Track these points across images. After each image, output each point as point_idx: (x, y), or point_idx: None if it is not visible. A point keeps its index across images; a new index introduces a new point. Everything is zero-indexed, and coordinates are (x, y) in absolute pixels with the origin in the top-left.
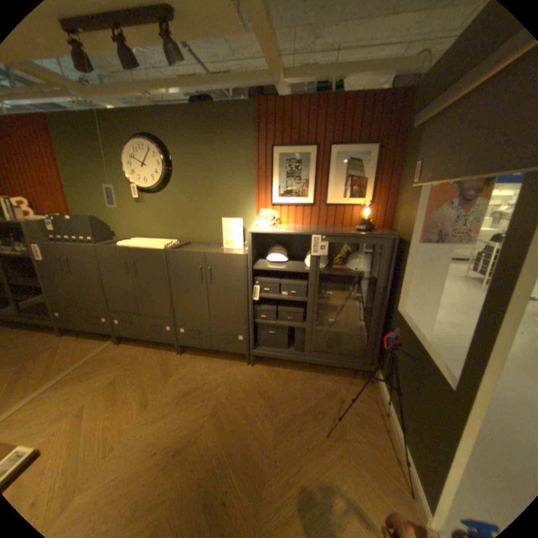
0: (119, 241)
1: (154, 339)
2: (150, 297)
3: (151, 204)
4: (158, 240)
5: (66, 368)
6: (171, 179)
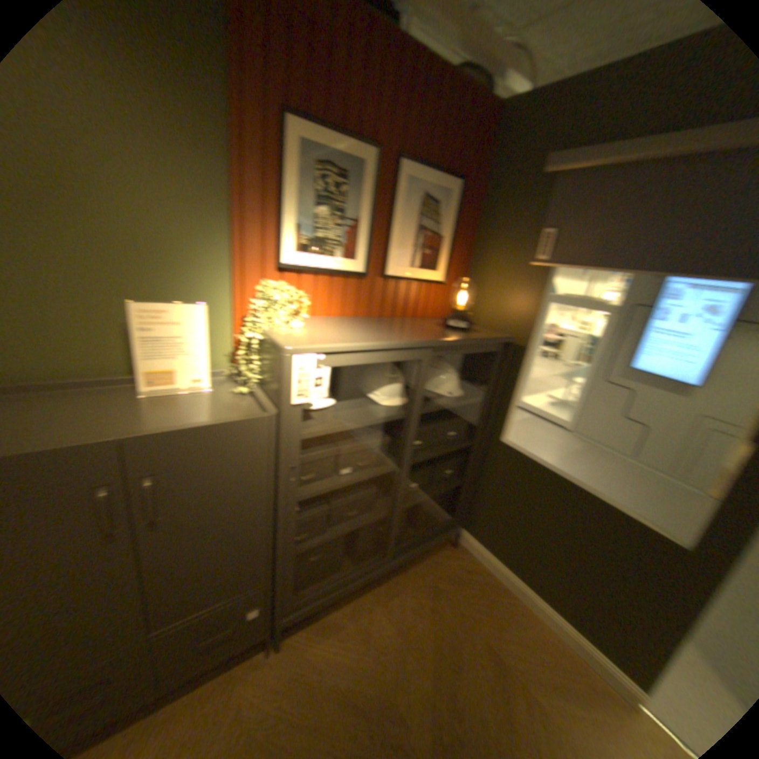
0: None
1: None
2: None
3: None
4: None
5: None
6: None
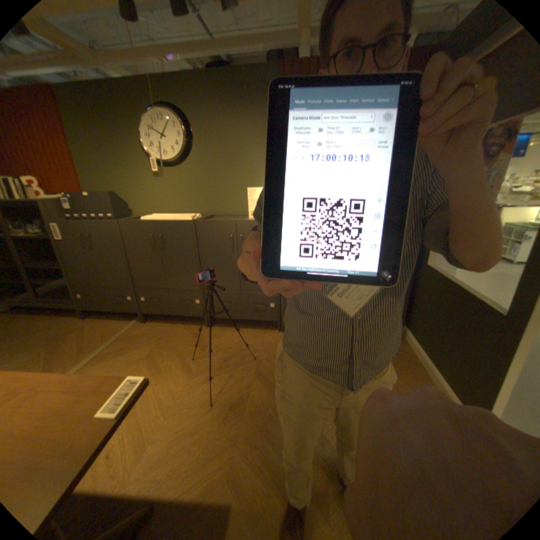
0: (139, 217)
1: (183, 313)
2: (179, 270)
3: (171, 177)
4: (181, 214)
5: (100, 345)
6: (191, 150)
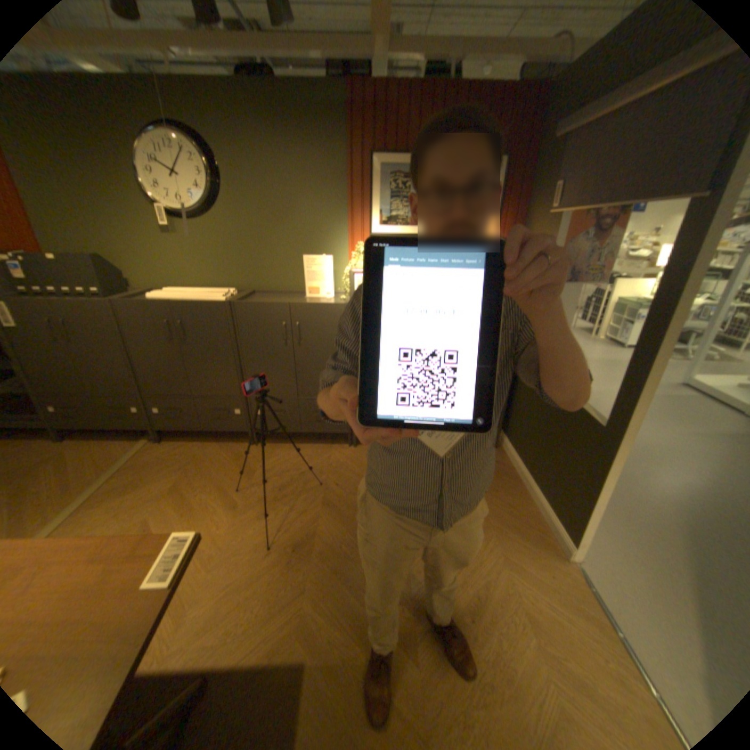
0: (143, 294)
1: (218, 428)
2: (209, 372)
3: (189, 236)
4: (209, 291)
5: (96, 480)
6: (219, 198)
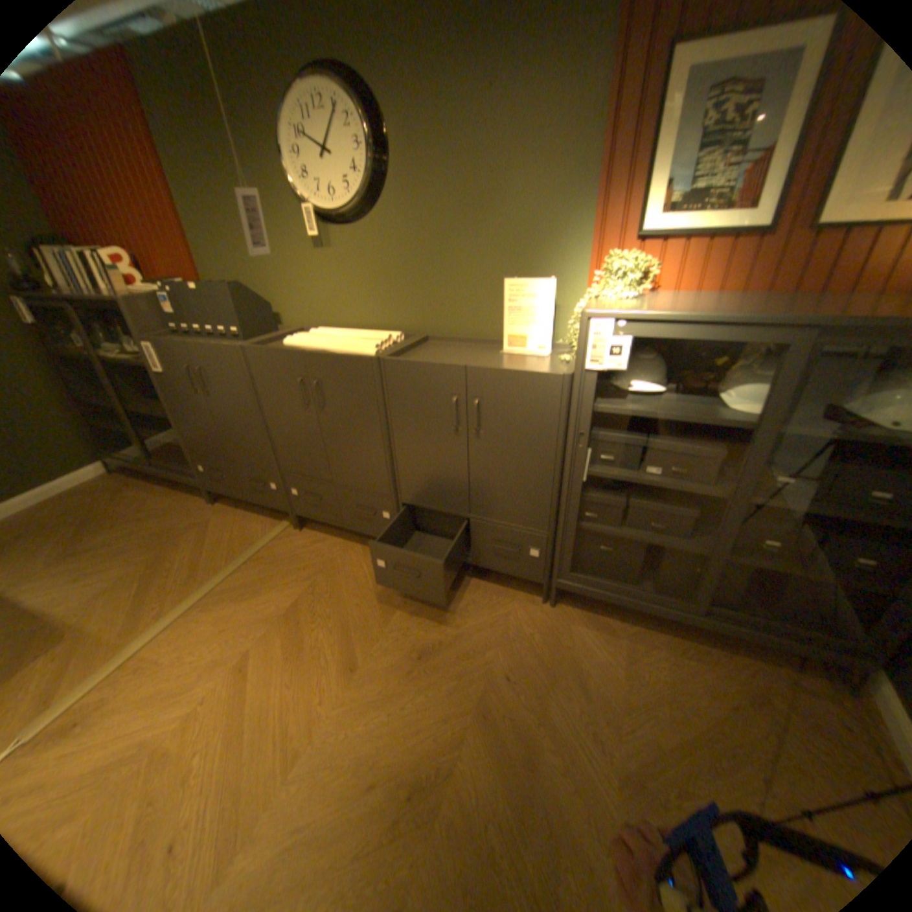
0: (288, 336)
1: (361, 530)
2: (350, 455)
3: (345, 251)
4: (362, 335)
5: (221, 569)
6: (386, 186)
